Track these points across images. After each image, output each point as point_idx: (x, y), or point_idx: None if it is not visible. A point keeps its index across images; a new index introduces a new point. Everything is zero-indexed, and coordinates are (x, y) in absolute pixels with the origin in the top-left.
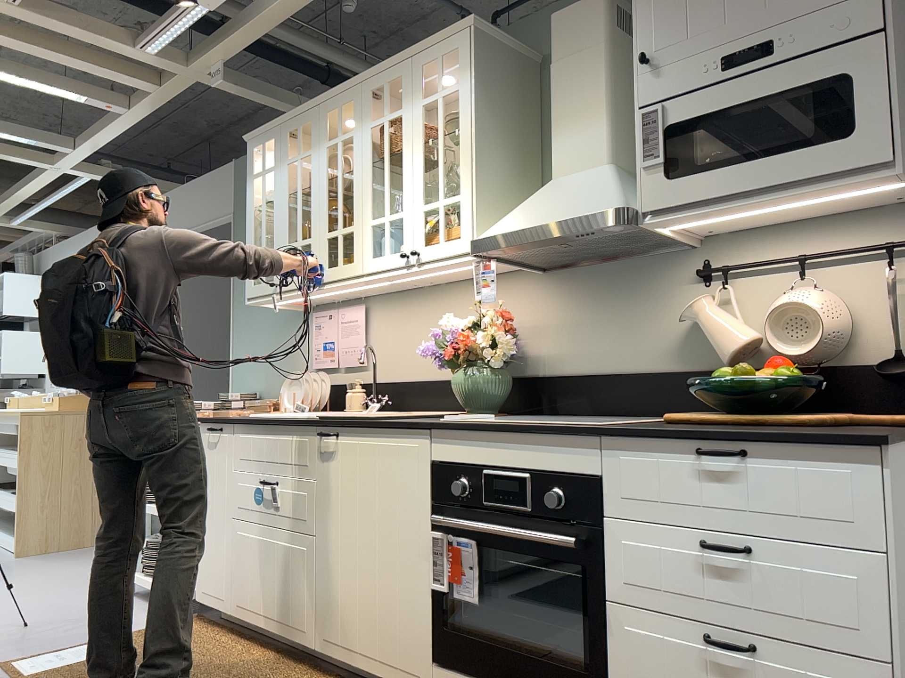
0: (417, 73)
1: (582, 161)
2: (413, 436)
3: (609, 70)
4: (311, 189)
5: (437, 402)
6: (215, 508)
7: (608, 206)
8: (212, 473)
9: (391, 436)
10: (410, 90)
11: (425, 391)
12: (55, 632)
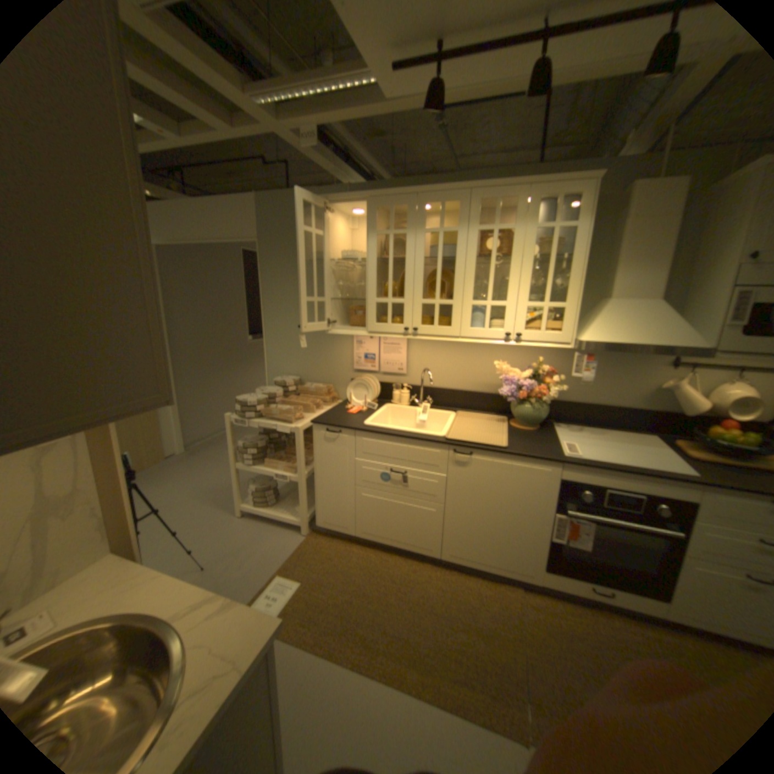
0: (538, 201)
1: (646, 294)
2: (552, 467)
3: (681, 236)
4: (407, 265)
5: (471, 406)
6: (338, 481)
7: (705, 345)
8: (333, 460)
9: (530, 464)
10: (529, 212)
11: (461, 399)
12: (236, 575)
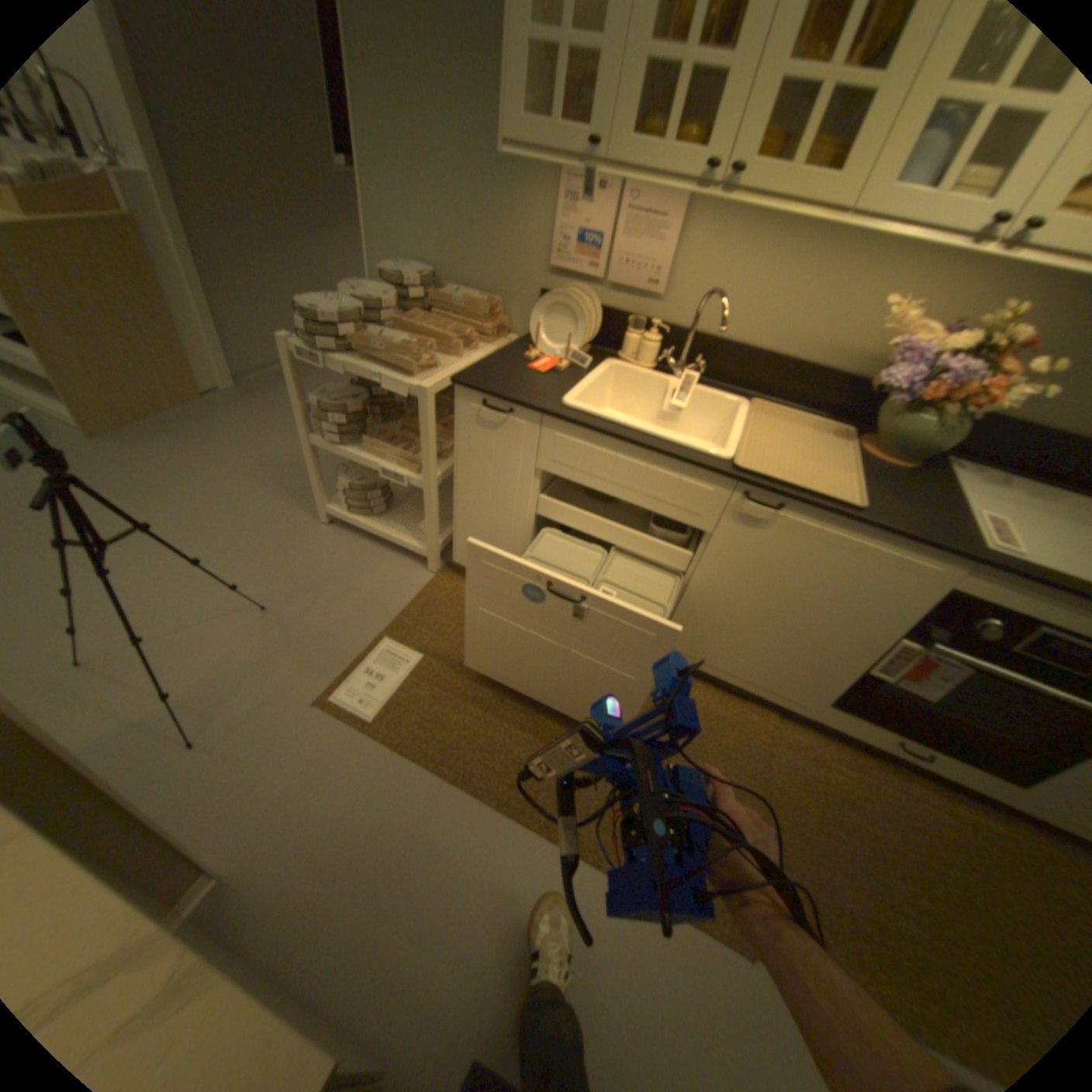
0: None
1: None
2: (946, 560)
3: None
4: None
5: (779, 386)
6: (494, 498)
7: None
8: (487, 459)
9: (900, 545)
10: None
11: (765, 366)
12: (315, 621)
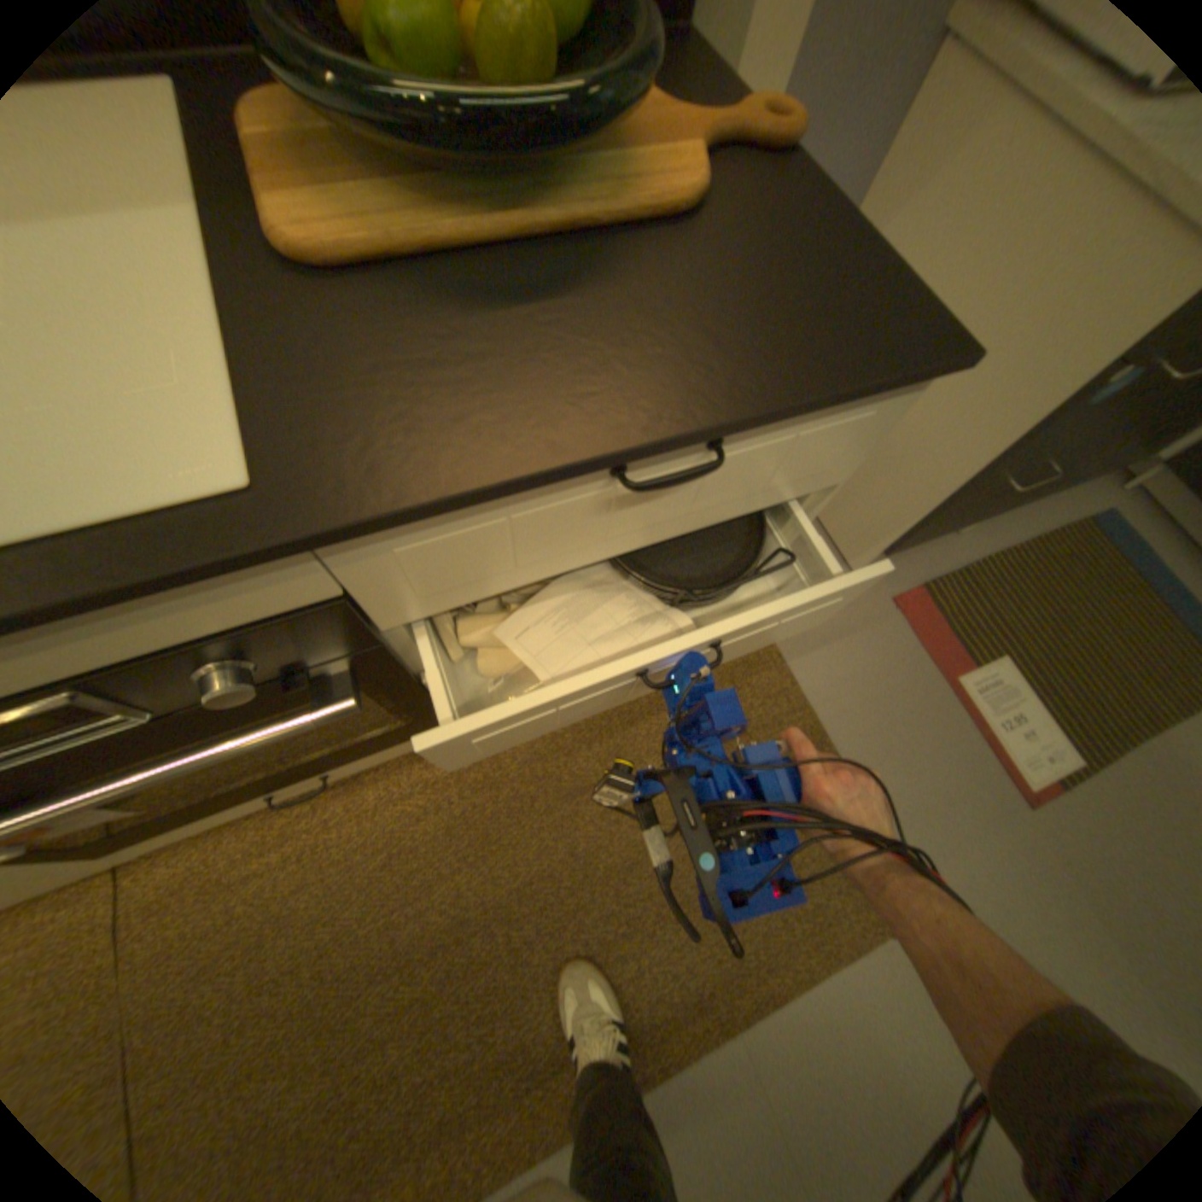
0: None
1: None
2: None
3: None
4: None
5: None
6: None
7: None
8: None
9: None
10: None
11: None
12: None
